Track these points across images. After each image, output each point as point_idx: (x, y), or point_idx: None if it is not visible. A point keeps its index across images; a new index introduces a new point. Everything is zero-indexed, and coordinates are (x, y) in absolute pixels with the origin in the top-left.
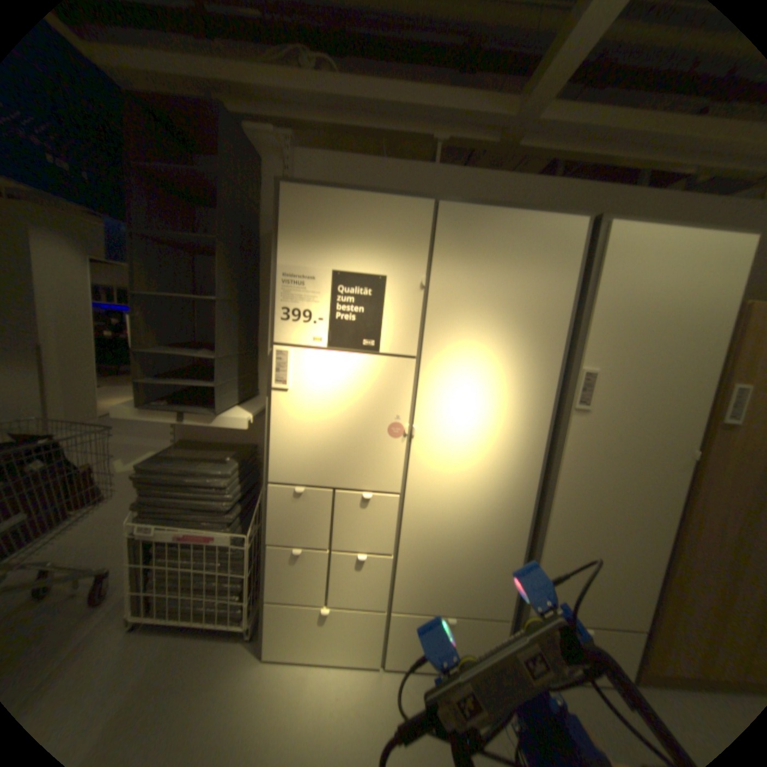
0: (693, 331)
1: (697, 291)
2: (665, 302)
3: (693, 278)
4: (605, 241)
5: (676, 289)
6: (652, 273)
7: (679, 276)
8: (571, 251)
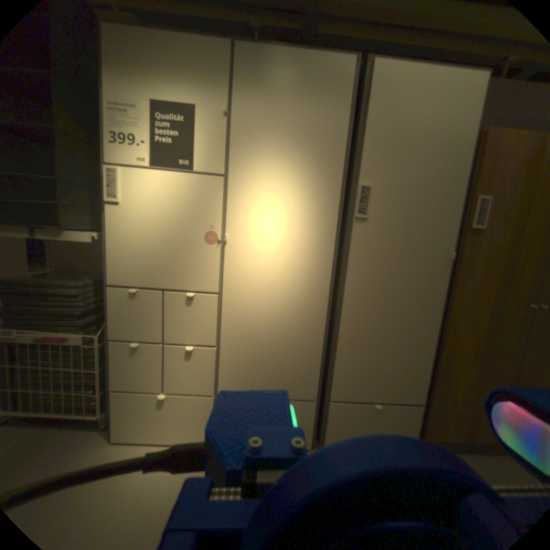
0: (443, 151)
1: (443, 119)
2: (419, 127)
3: (440, 107)
4: (369, 76)
5: (427, 117)
6: (407, 103)
7: (429, 106)
8: (343, 84)
